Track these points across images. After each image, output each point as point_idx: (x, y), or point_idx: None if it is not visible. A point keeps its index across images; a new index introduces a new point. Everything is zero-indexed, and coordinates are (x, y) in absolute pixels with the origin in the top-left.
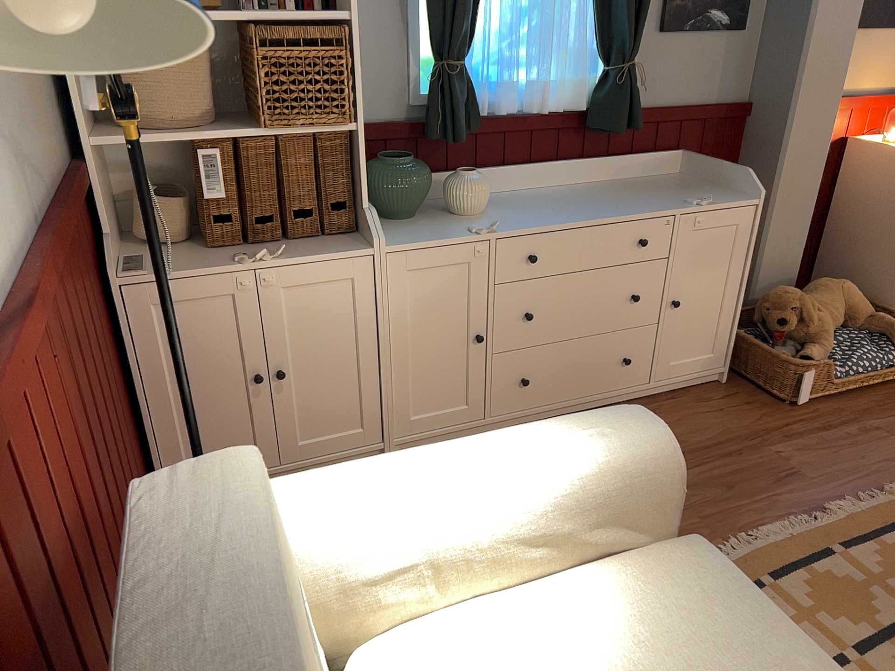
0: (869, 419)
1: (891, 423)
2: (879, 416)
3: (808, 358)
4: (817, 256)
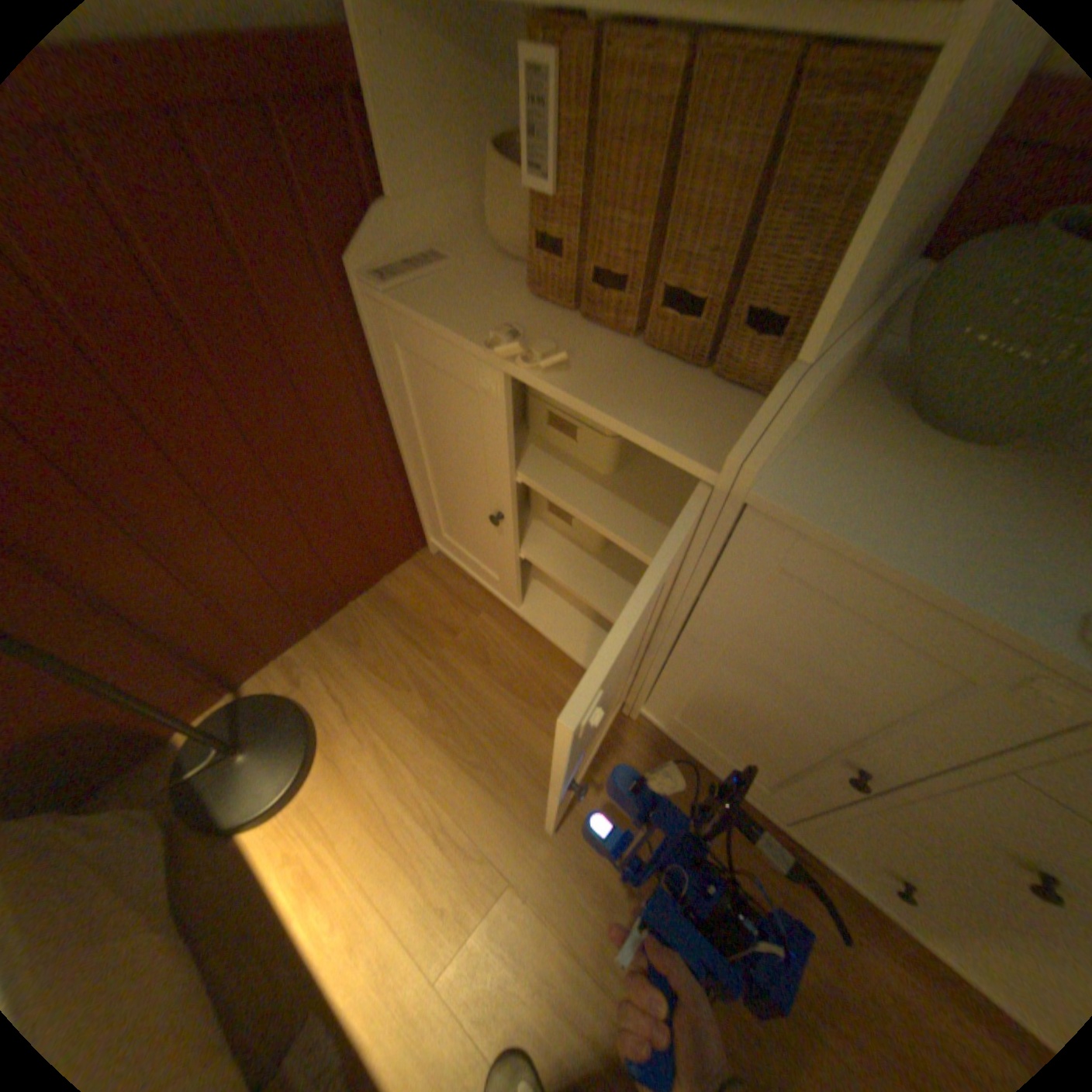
0: None
1: None
2: None
3: None
4: None
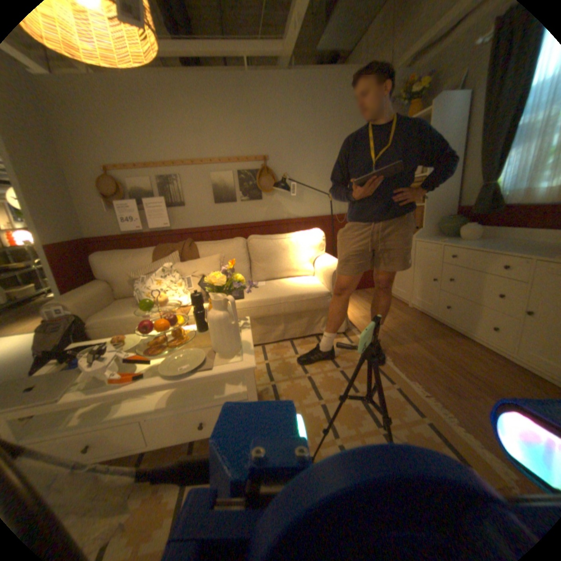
0: None
1: None
2: None
3: None
4: None
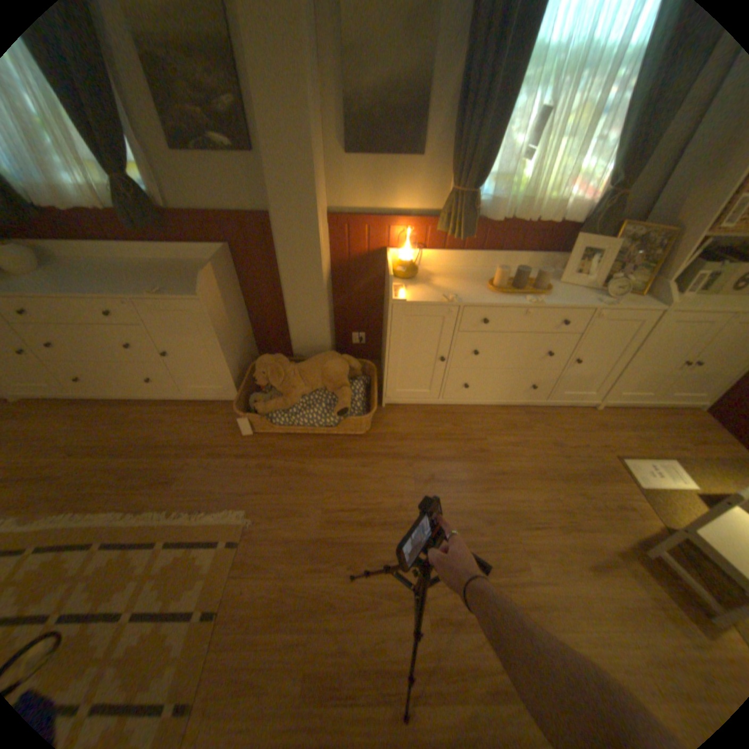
0: (277, 458)
1: (285, 465)
2: (286, 457)
3: (254, 407)
4: (380, 330)
